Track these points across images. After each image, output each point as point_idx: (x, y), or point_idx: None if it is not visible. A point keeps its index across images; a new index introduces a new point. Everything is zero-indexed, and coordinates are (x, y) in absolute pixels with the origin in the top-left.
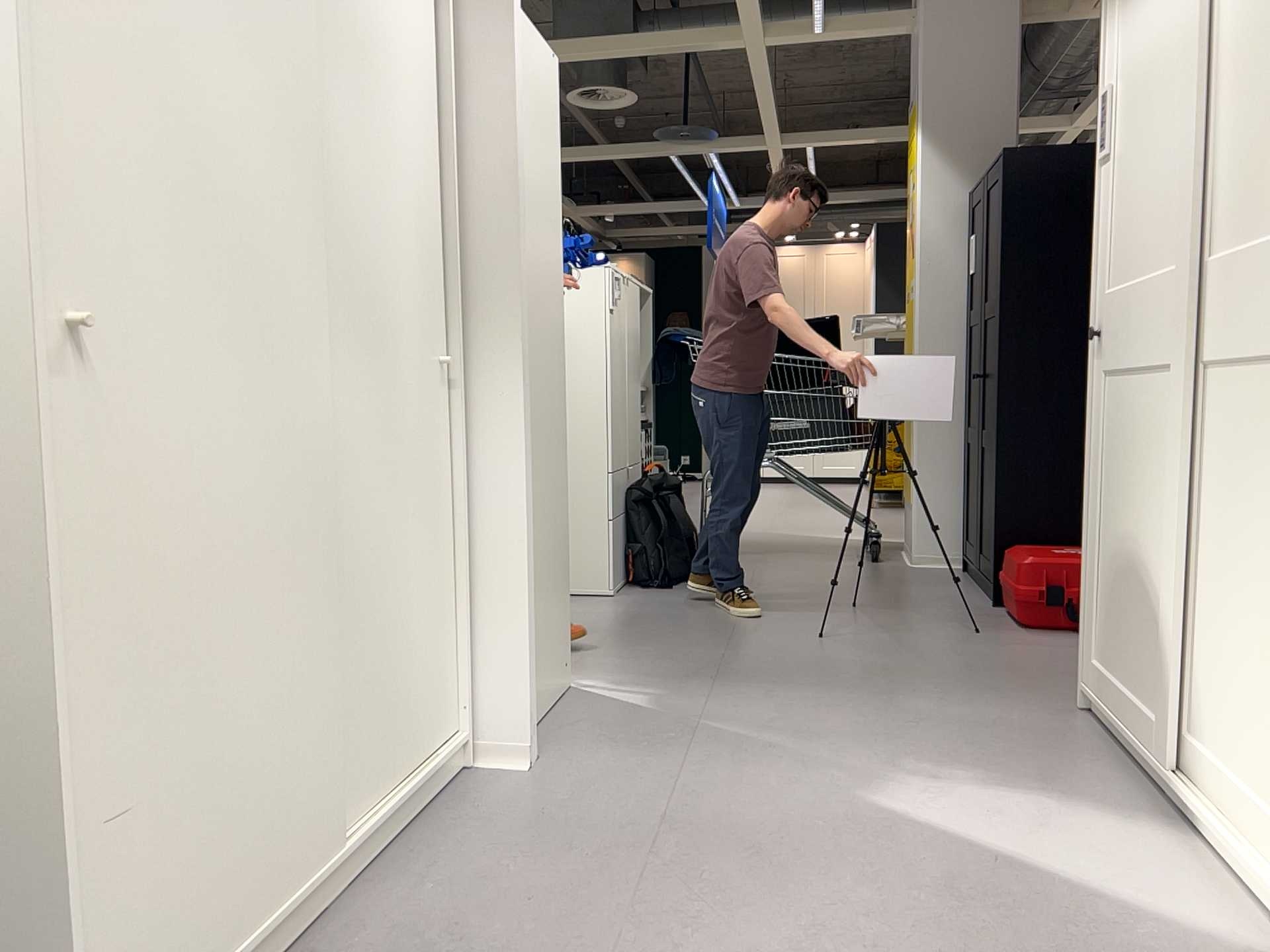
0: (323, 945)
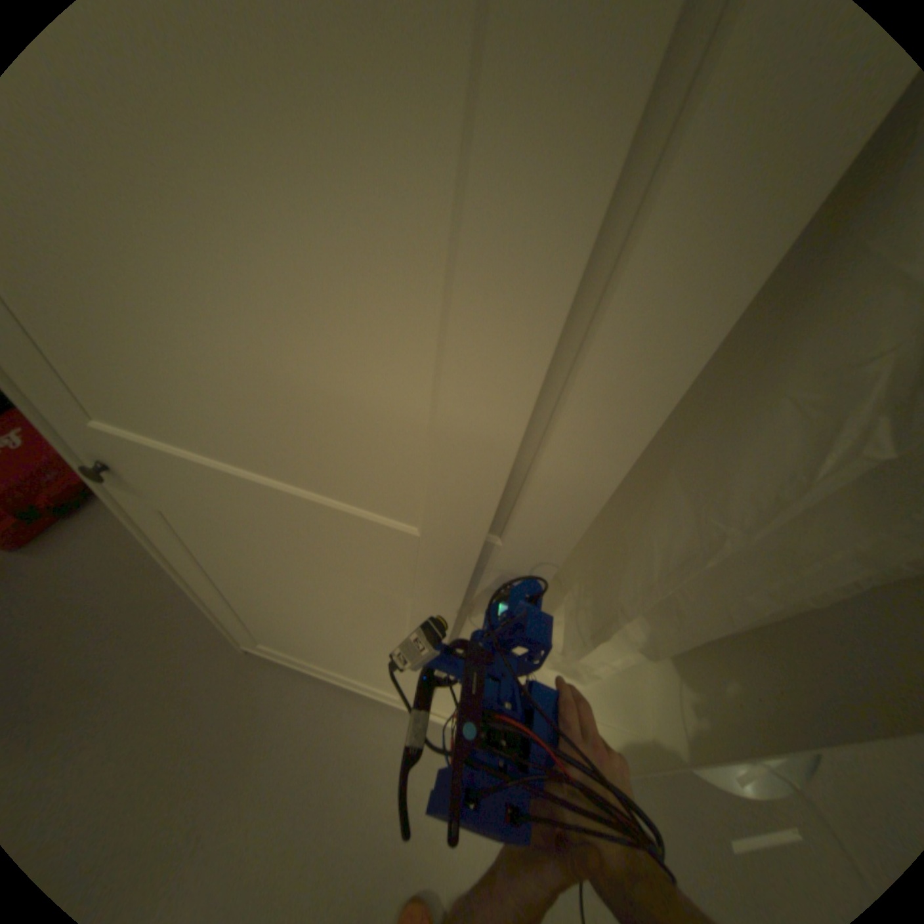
0: None
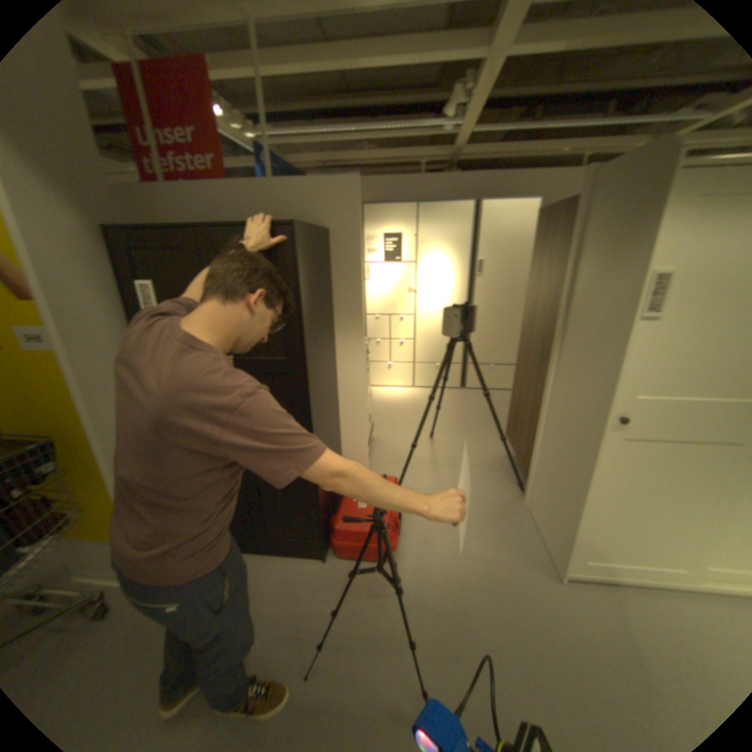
0: None
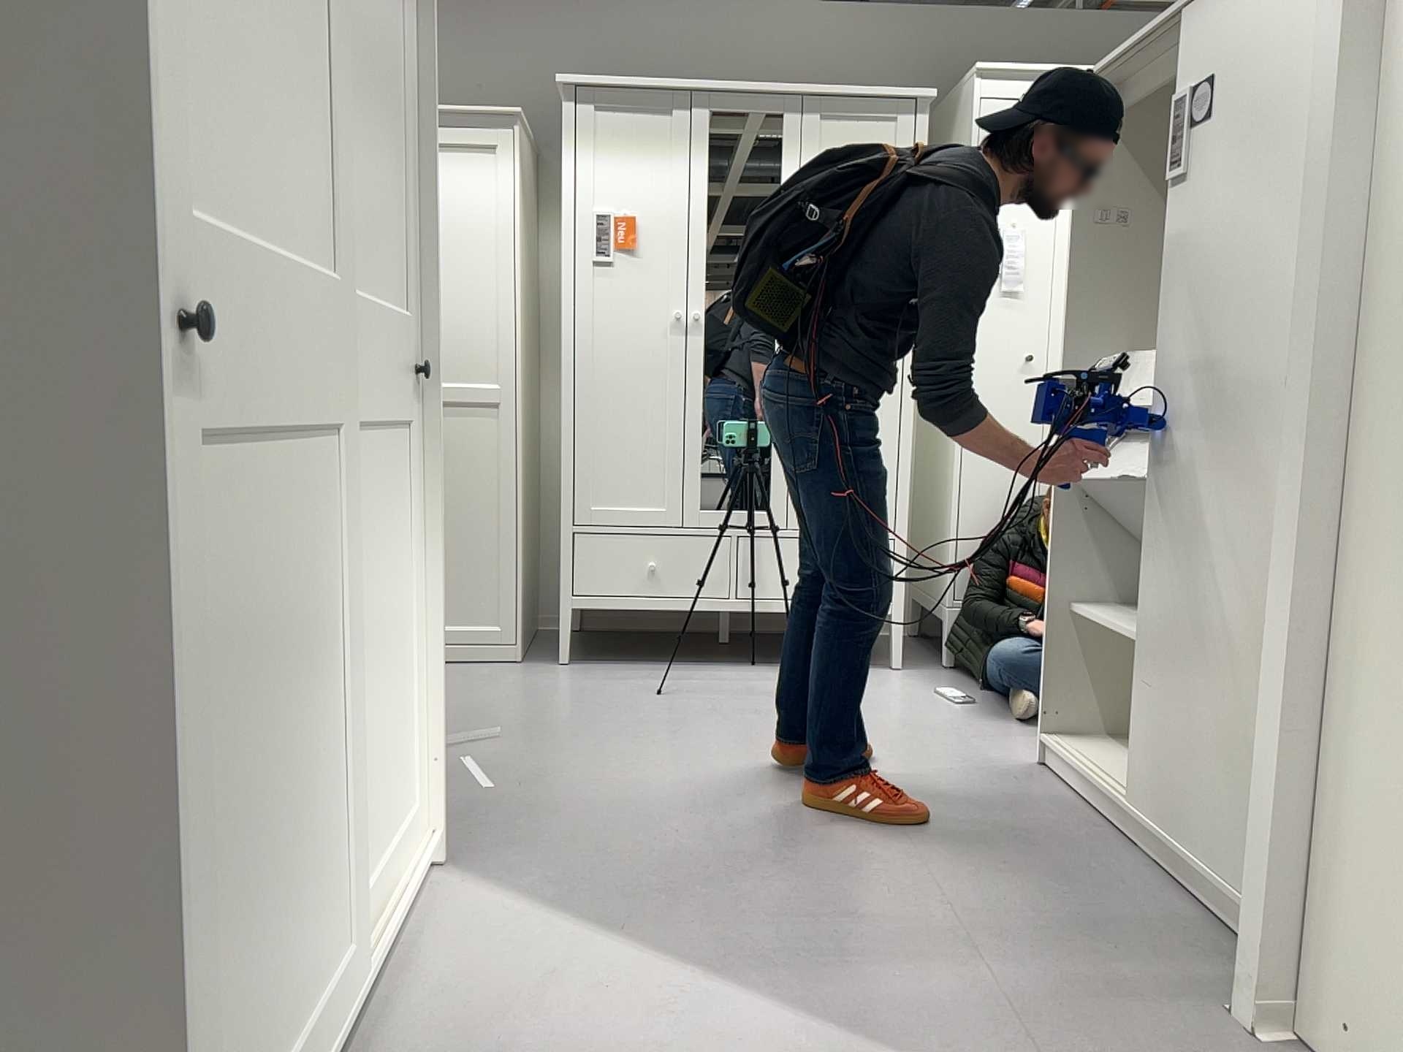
0: (1099, 836)
